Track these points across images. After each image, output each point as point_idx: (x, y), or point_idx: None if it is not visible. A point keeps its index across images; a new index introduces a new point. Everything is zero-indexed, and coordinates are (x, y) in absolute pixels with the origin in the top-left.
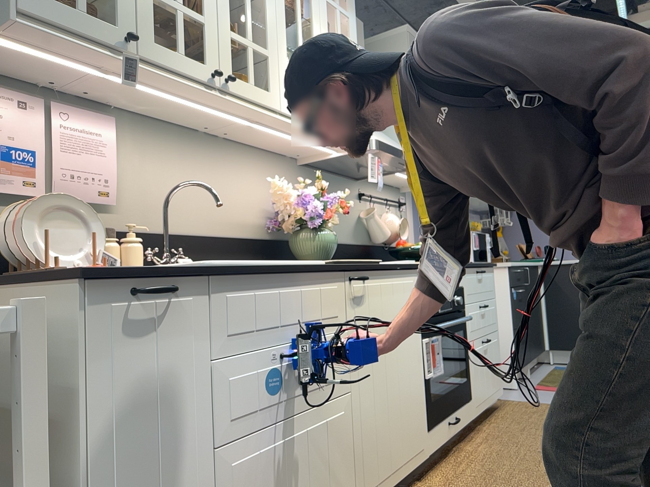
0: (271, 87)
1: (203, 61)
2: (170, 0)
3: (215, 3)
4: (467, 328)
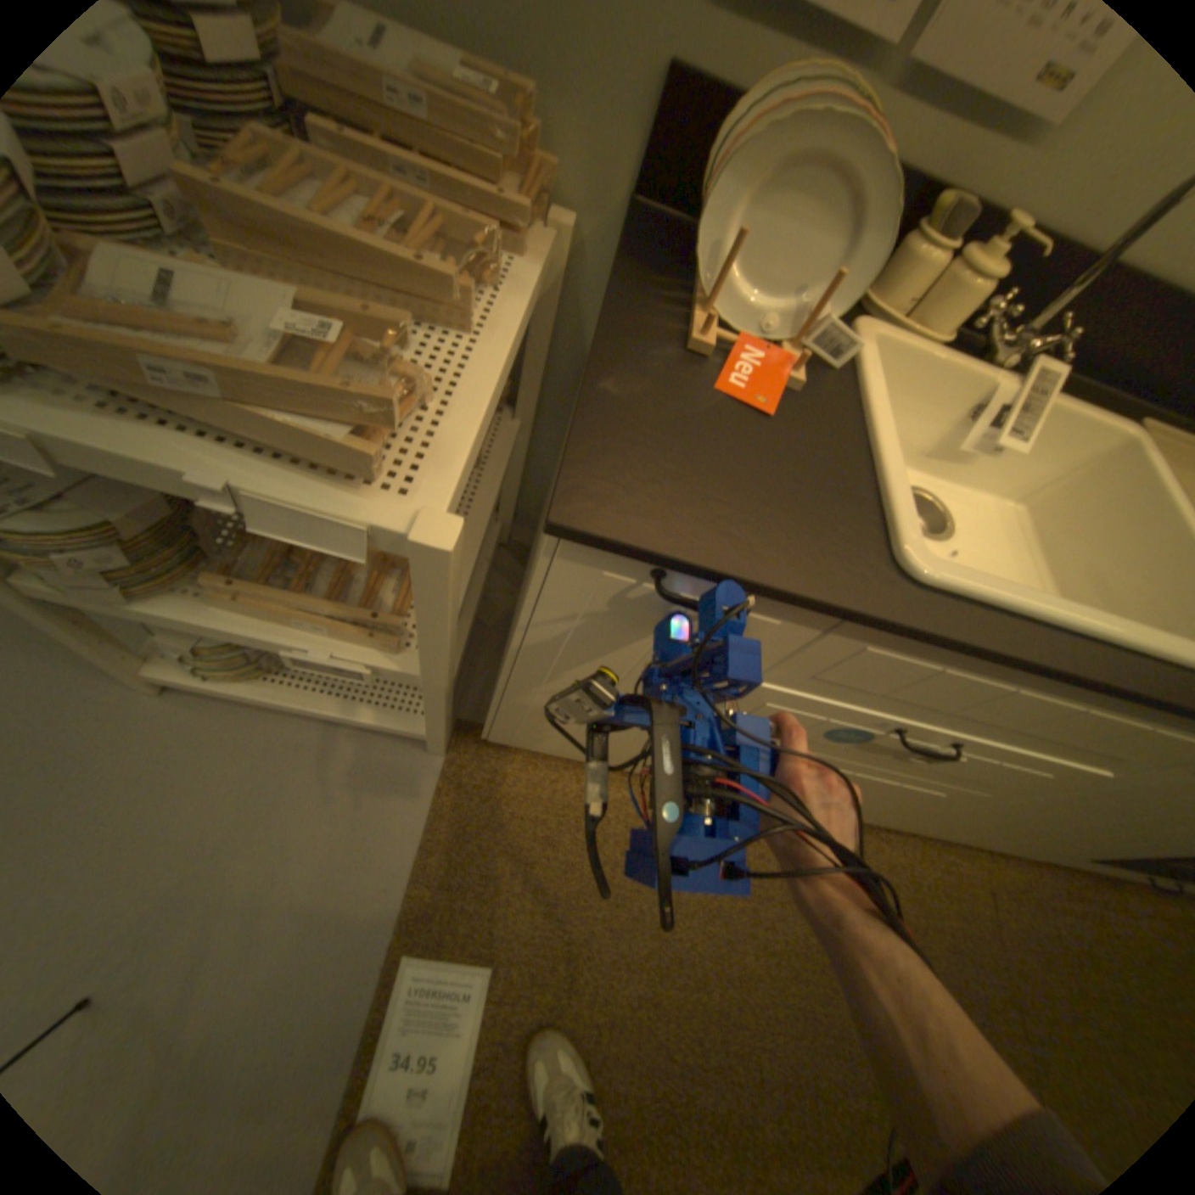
0: None
1: None
2: None
3: None
4: None
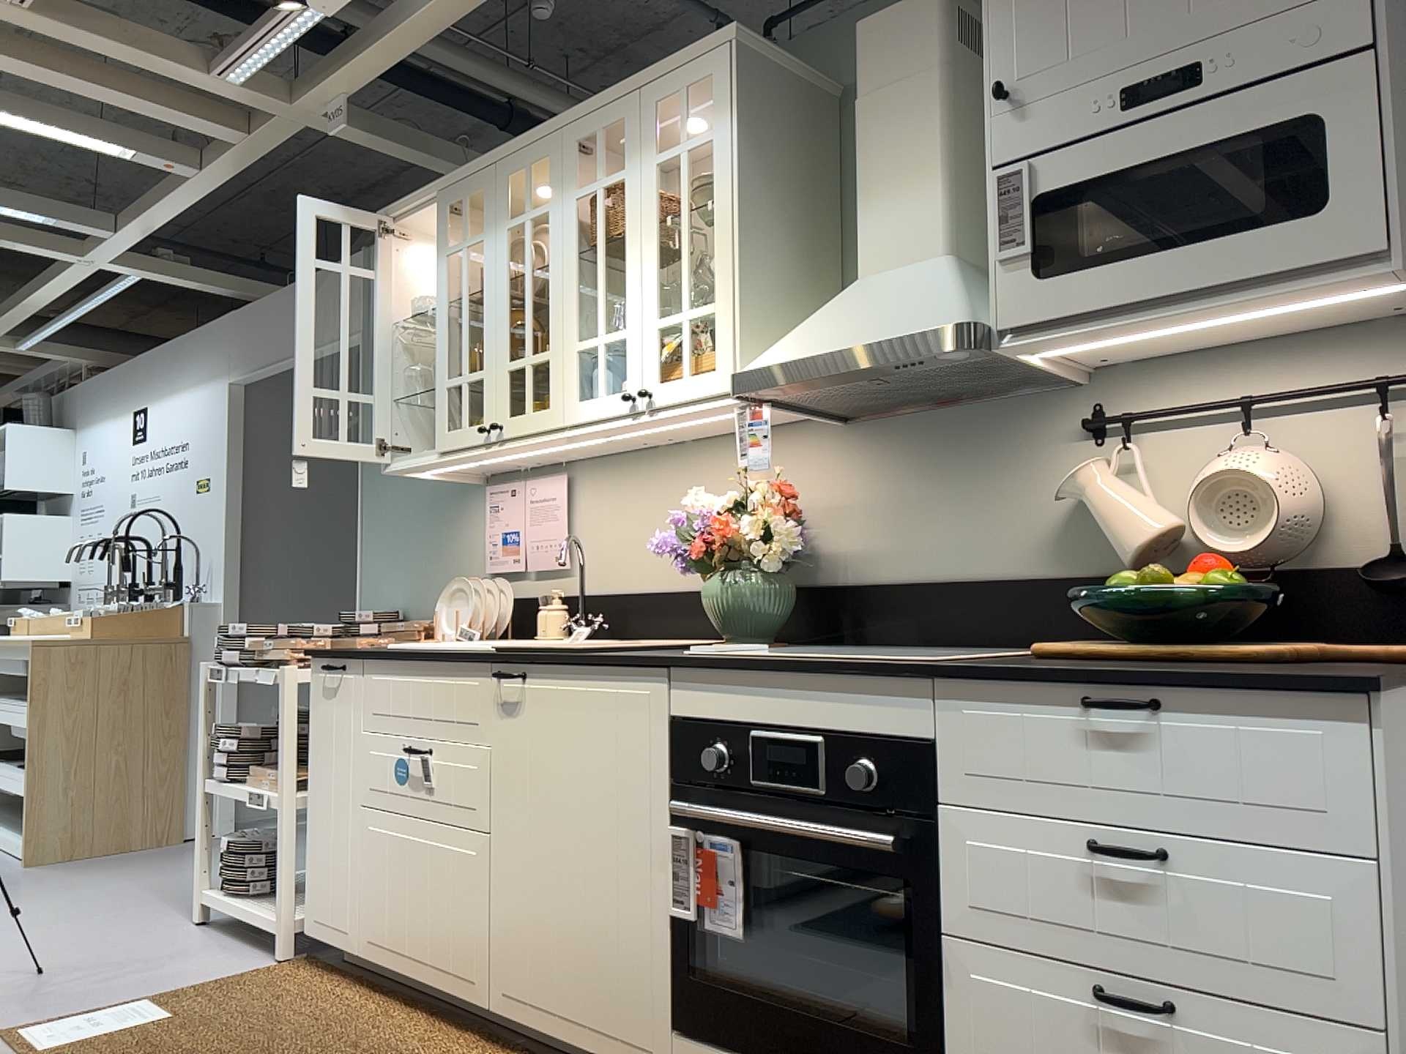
0: (549, 400)
1: (481, 420)
2: (457, 379)
3: (493, 343)
4: (943, 883)
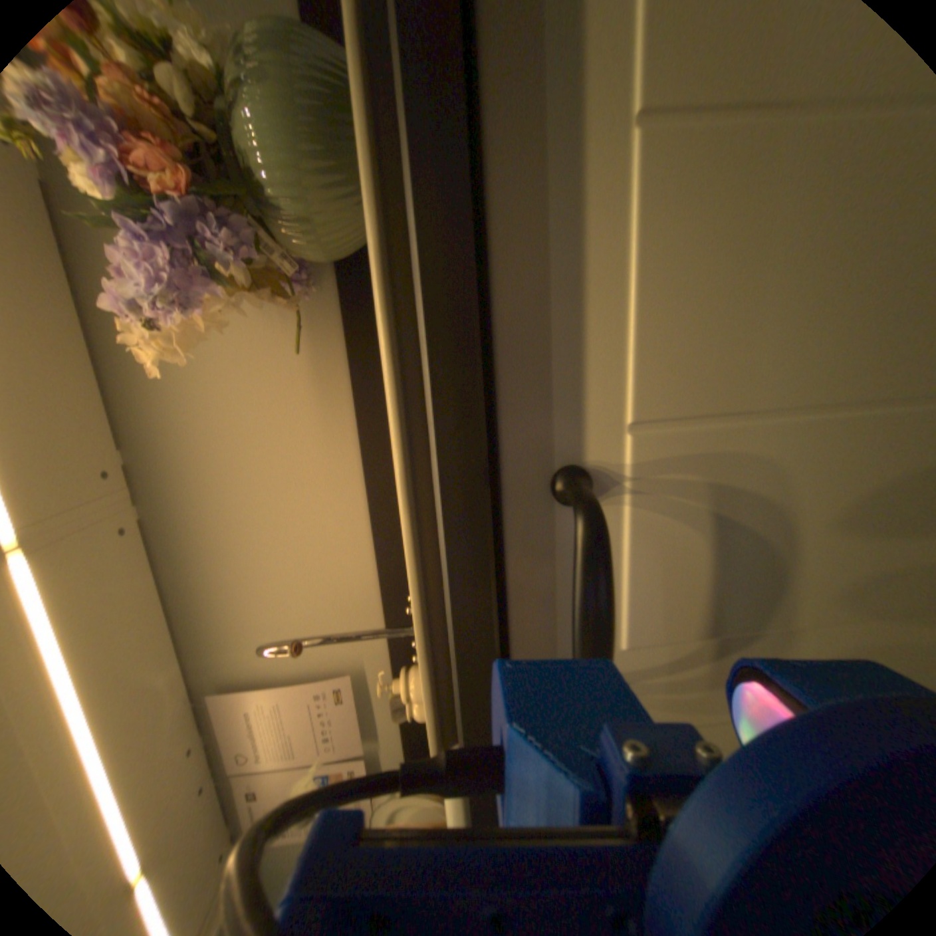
0: None
1: None
2: None
3: None
4: None
